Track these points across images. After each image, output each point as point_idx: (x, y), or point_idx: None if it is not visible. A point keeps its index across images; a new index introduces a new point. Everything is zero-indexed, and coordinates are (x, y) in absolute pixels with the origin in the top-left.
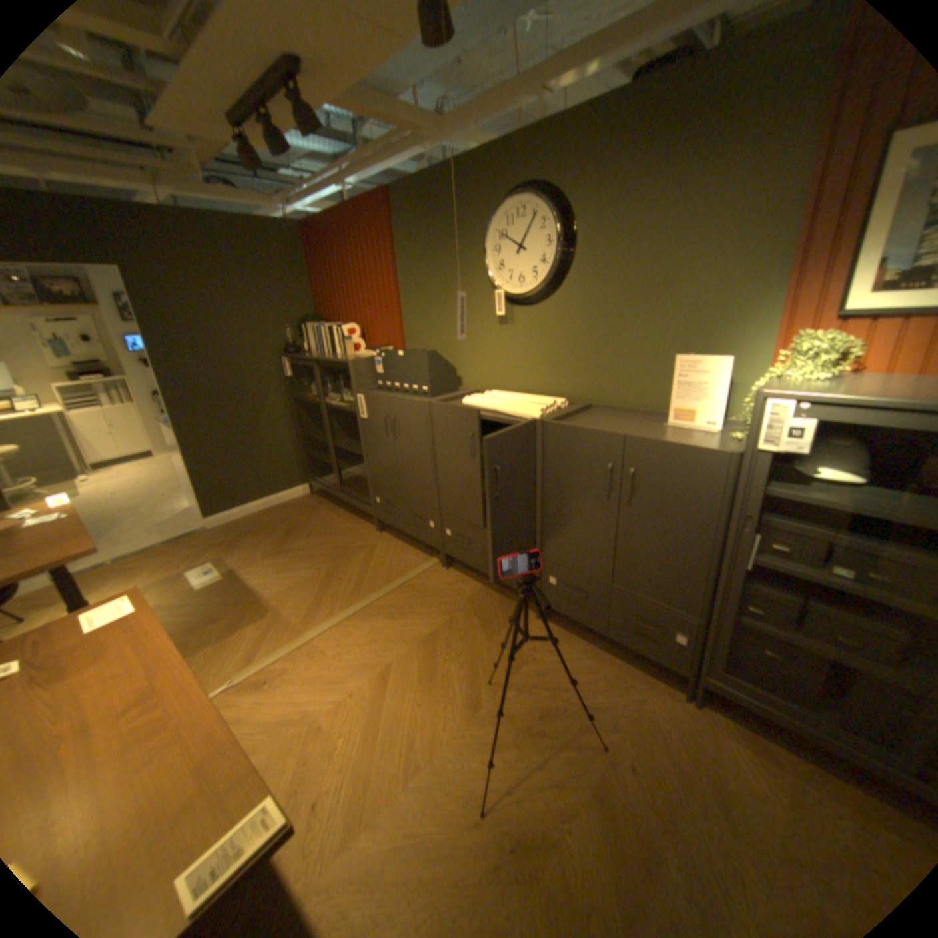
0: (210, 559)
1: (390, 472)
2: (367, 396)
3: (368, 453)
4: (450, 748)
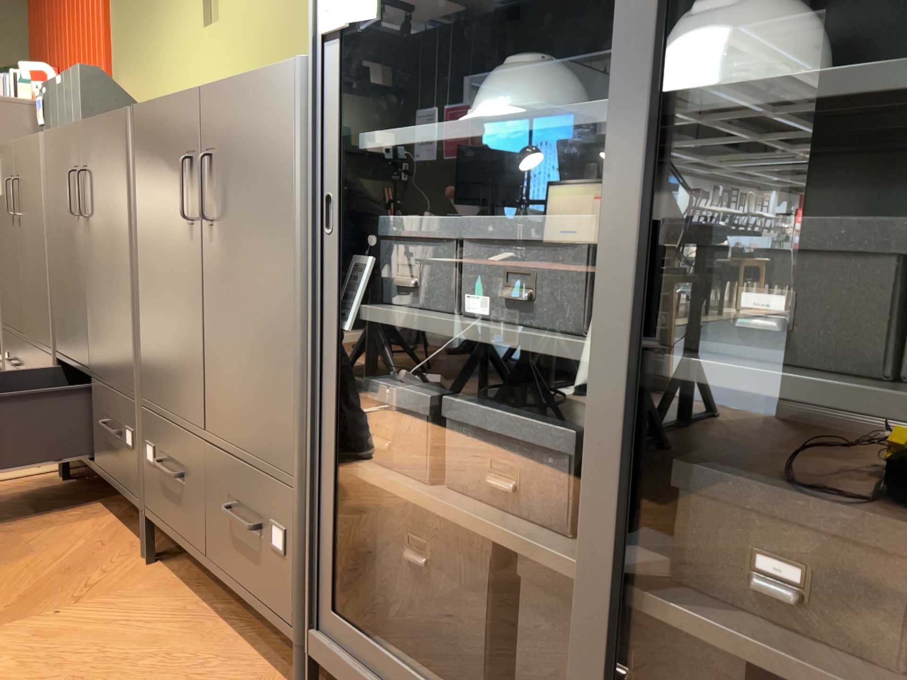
0: None
1: (15, 292)
2: None
3: None
4: None
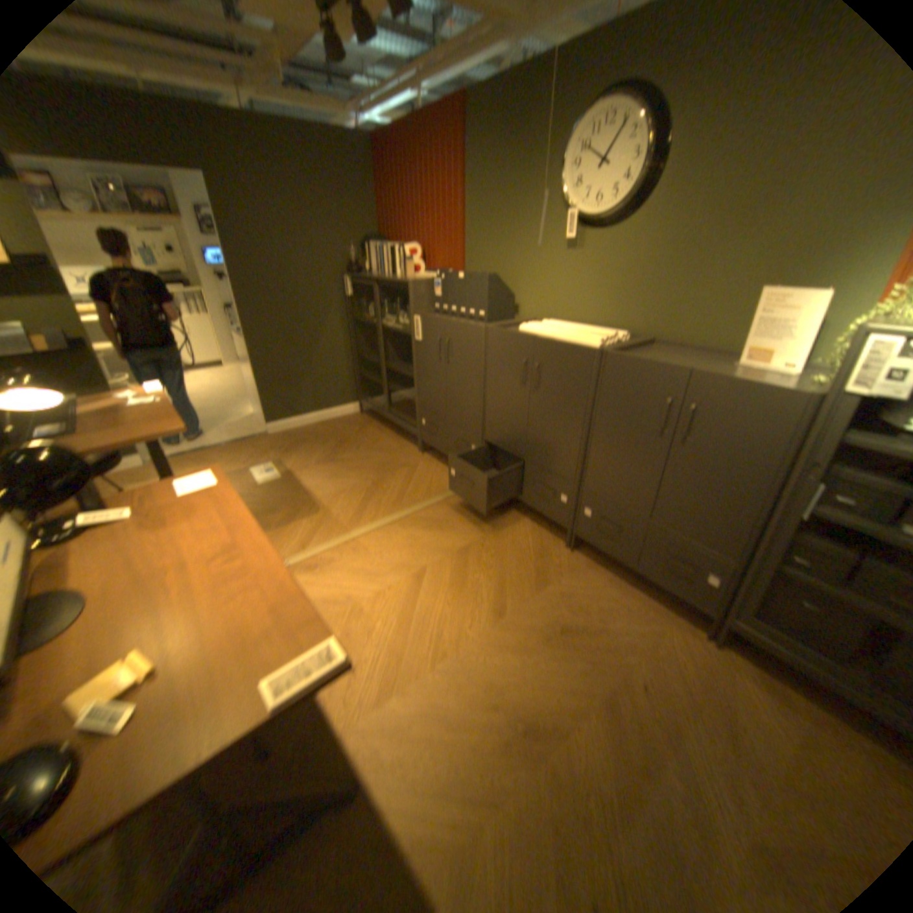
0: (269, 457)
1: (437, 394)
2: (422, 315)
3: (418, 373)
4: (474, 641)
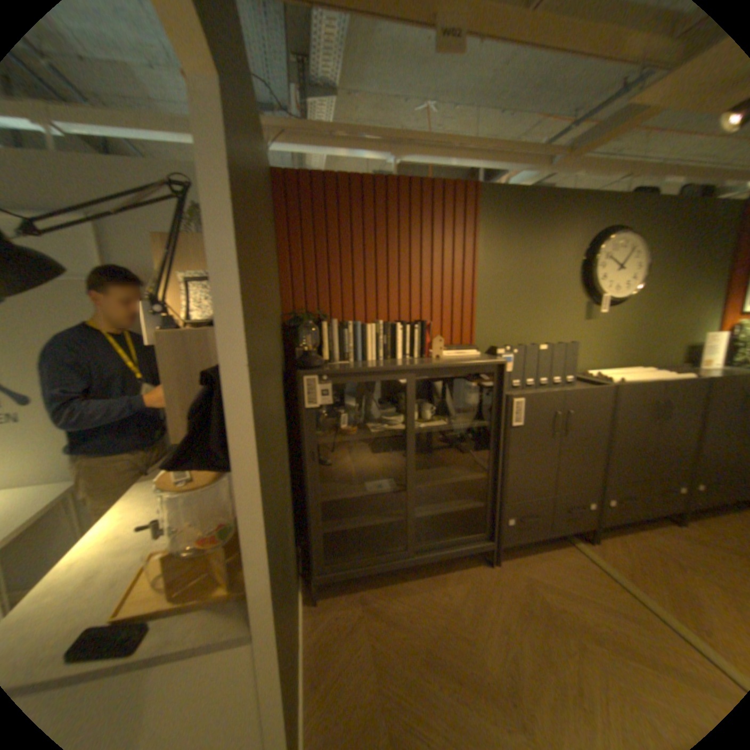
0: None
1: (543, 477)
2: (528, 397)
3: (509, 468)
4: None
